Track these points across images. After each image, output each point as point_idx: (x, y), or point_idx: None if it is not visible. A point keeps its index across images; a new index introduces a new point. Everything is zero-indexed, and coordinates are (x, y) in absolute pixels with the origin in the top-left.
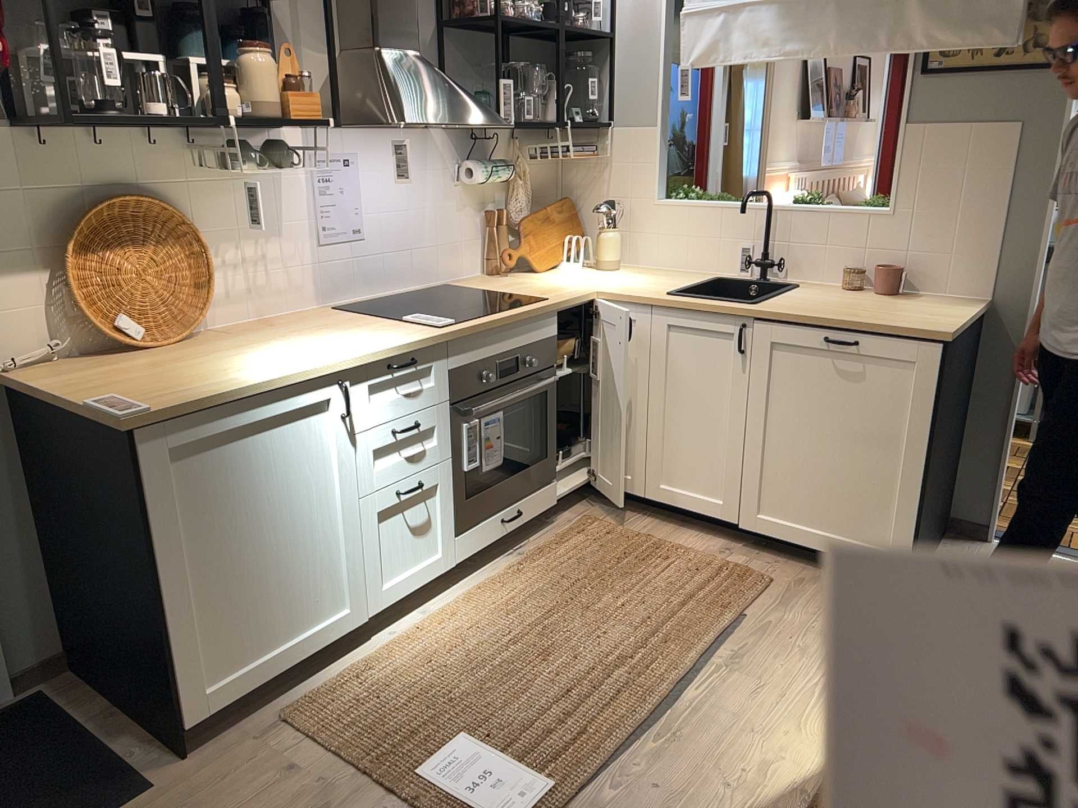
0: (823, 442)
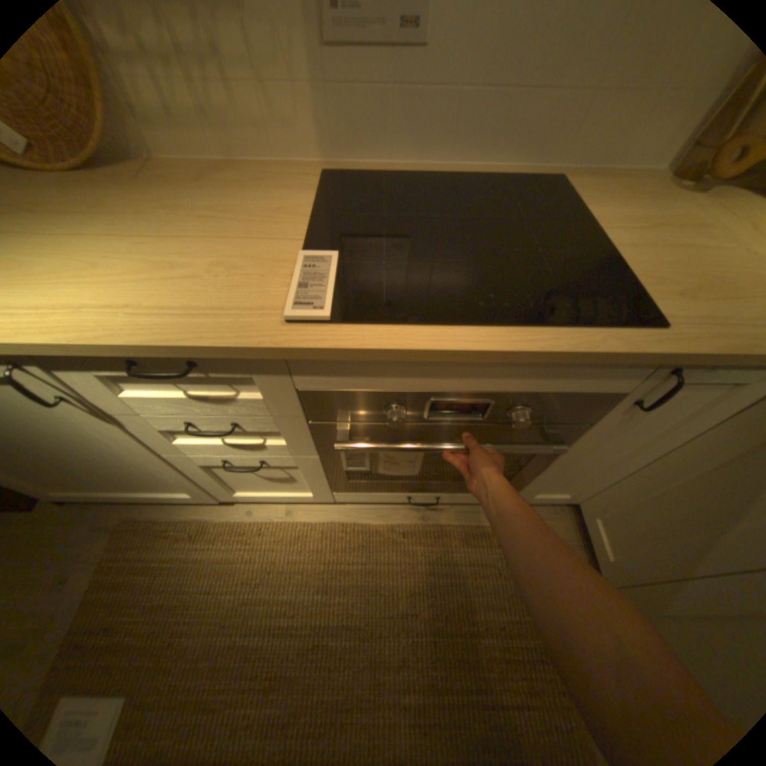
0: None
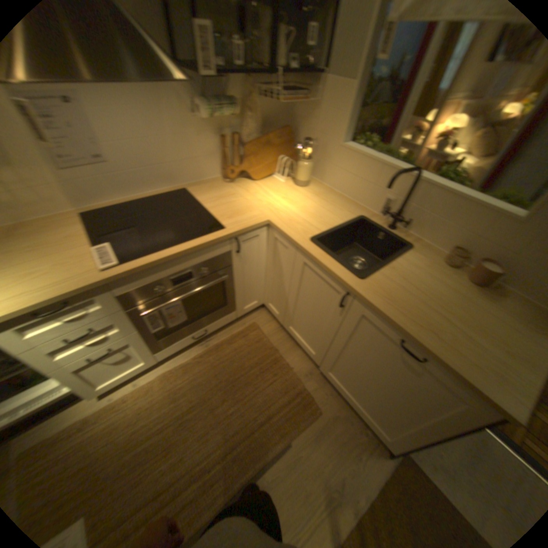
0: (373, 378)
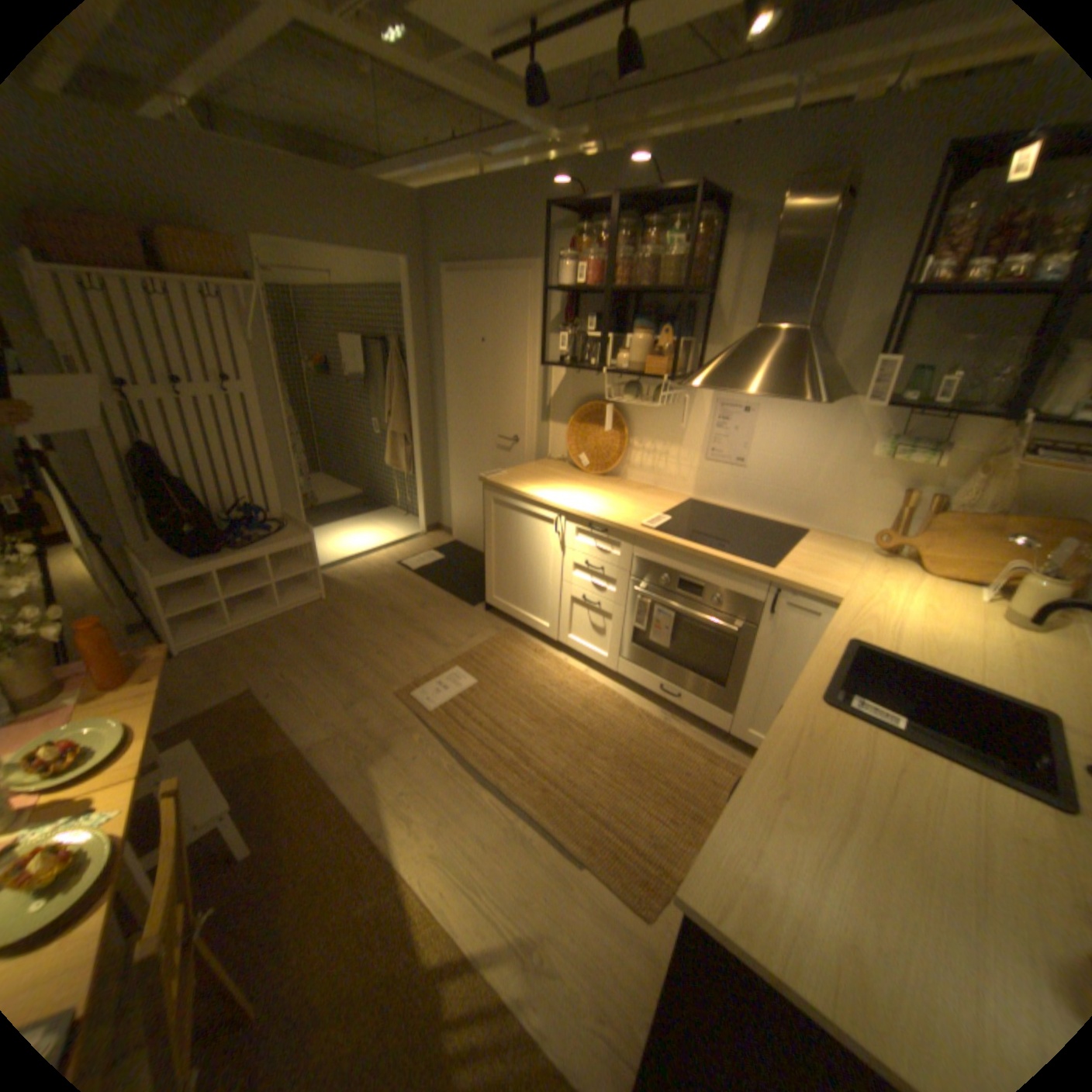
0: None
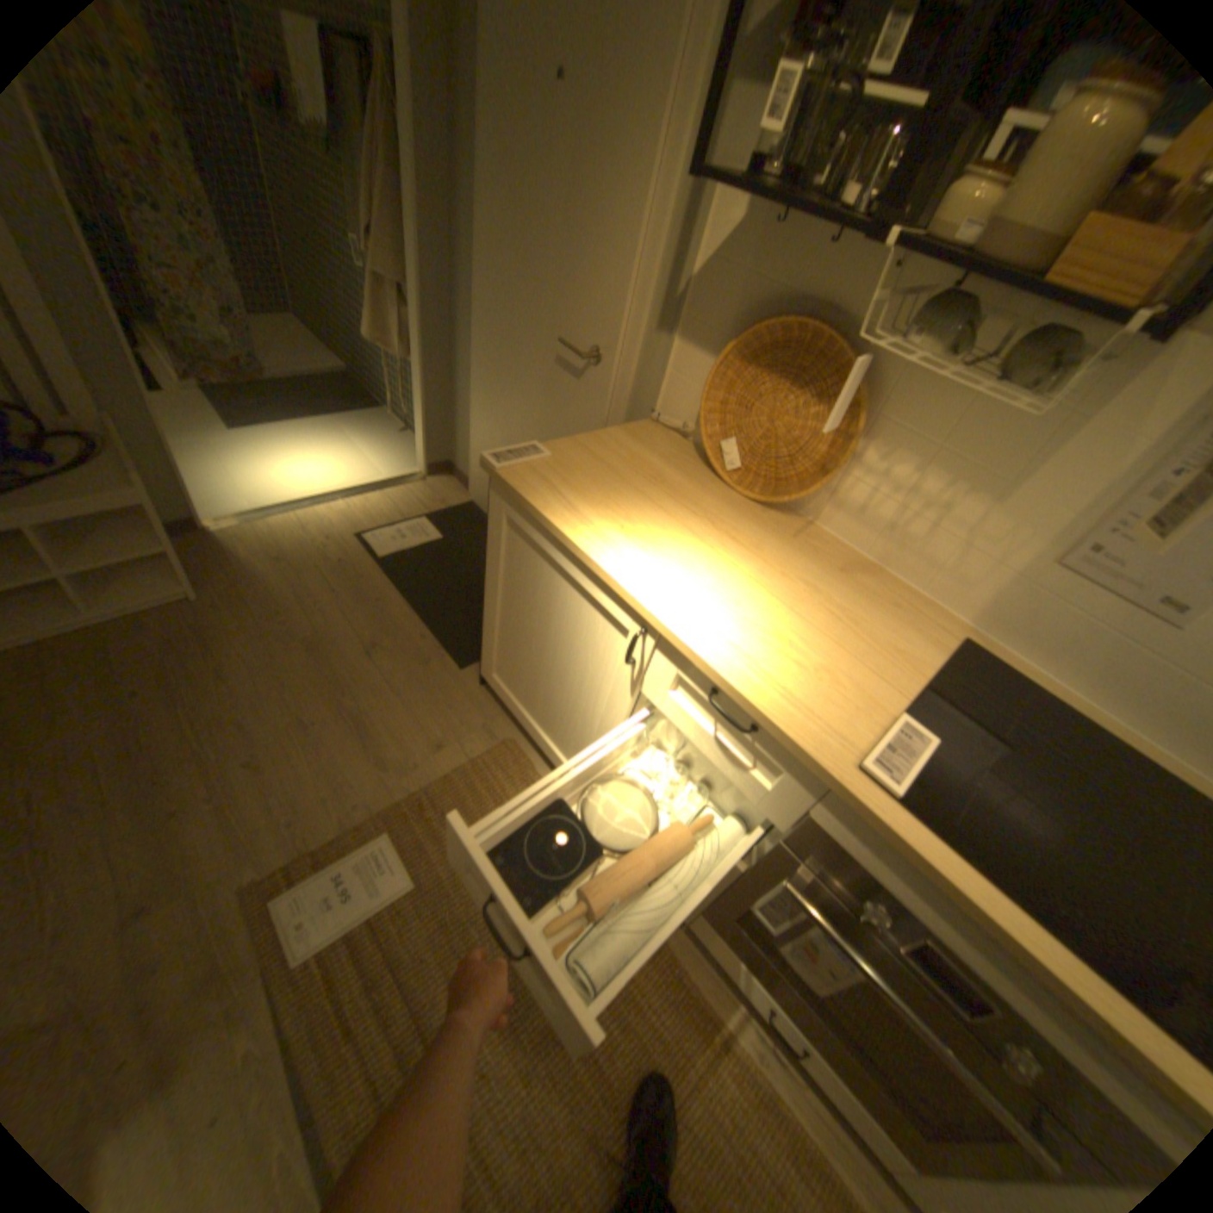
0: None
